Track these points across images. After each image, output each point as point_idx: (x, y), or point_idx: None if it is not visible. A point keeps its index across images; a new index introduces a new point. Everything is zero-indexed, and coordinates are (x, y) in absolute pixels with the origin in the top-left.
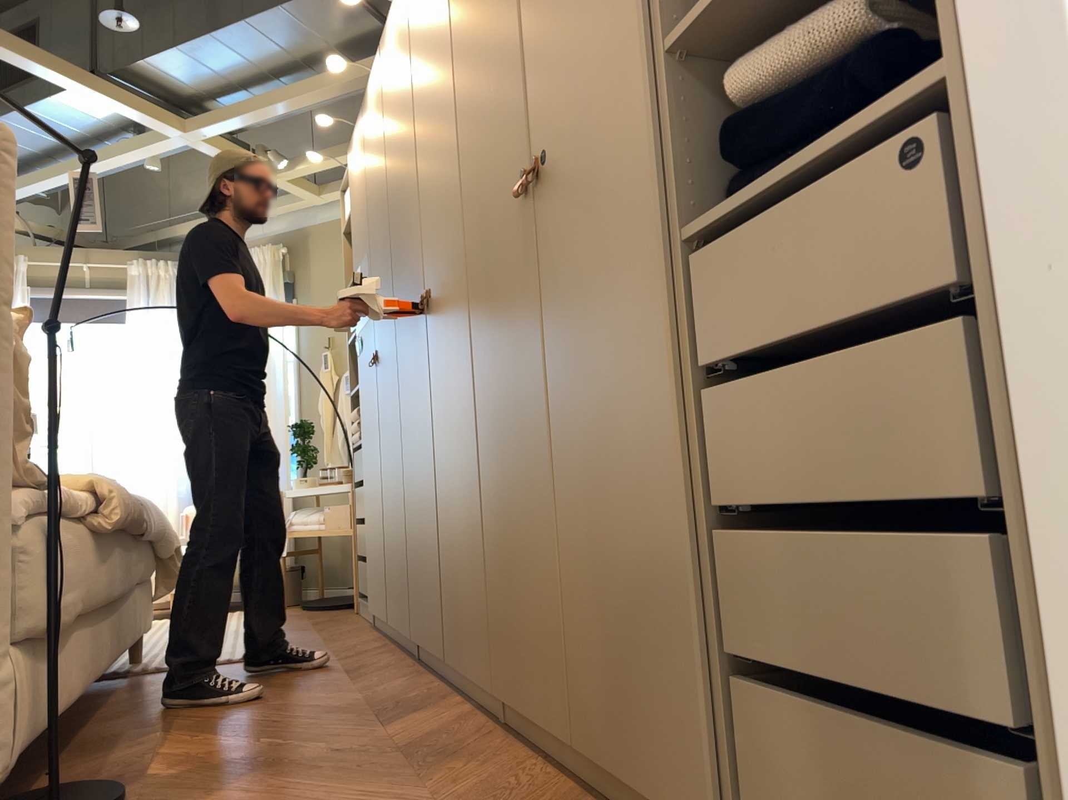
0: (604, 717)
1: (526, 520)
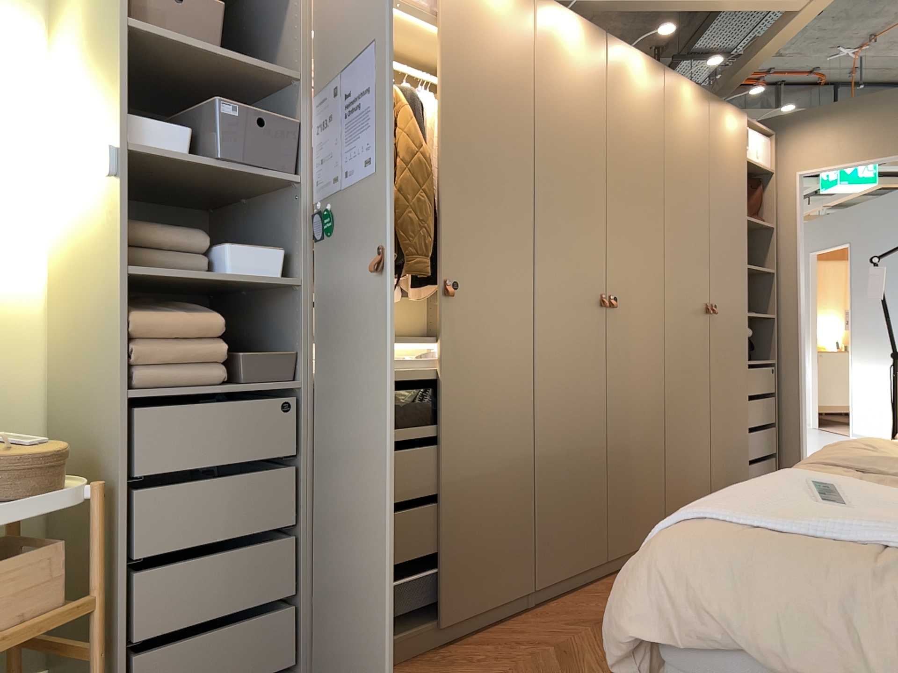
0: None
1: (696, 445)
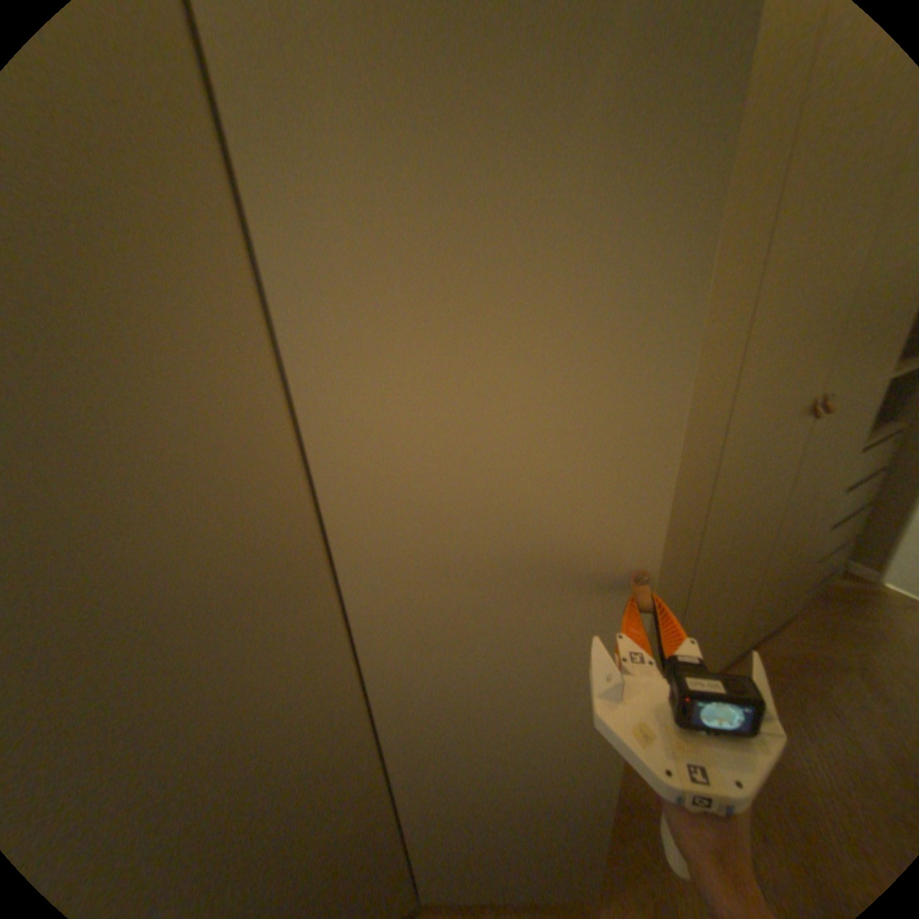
0: (766, 632)
1: (736, 604)
